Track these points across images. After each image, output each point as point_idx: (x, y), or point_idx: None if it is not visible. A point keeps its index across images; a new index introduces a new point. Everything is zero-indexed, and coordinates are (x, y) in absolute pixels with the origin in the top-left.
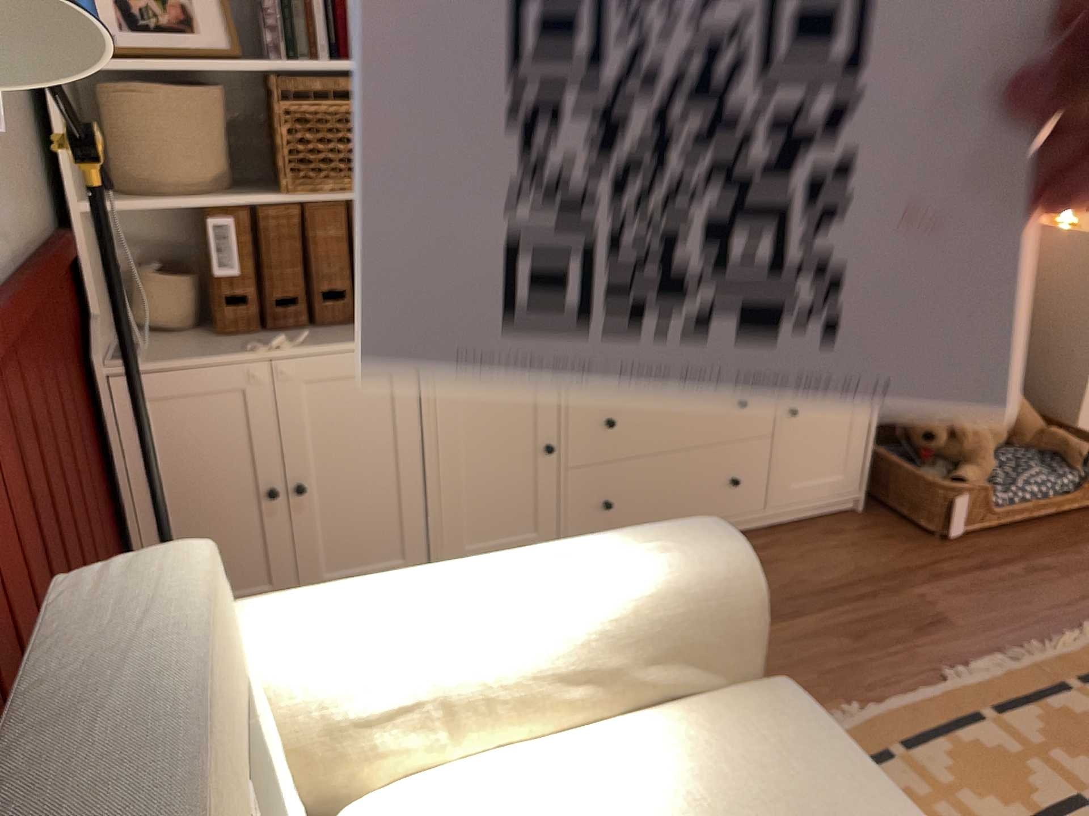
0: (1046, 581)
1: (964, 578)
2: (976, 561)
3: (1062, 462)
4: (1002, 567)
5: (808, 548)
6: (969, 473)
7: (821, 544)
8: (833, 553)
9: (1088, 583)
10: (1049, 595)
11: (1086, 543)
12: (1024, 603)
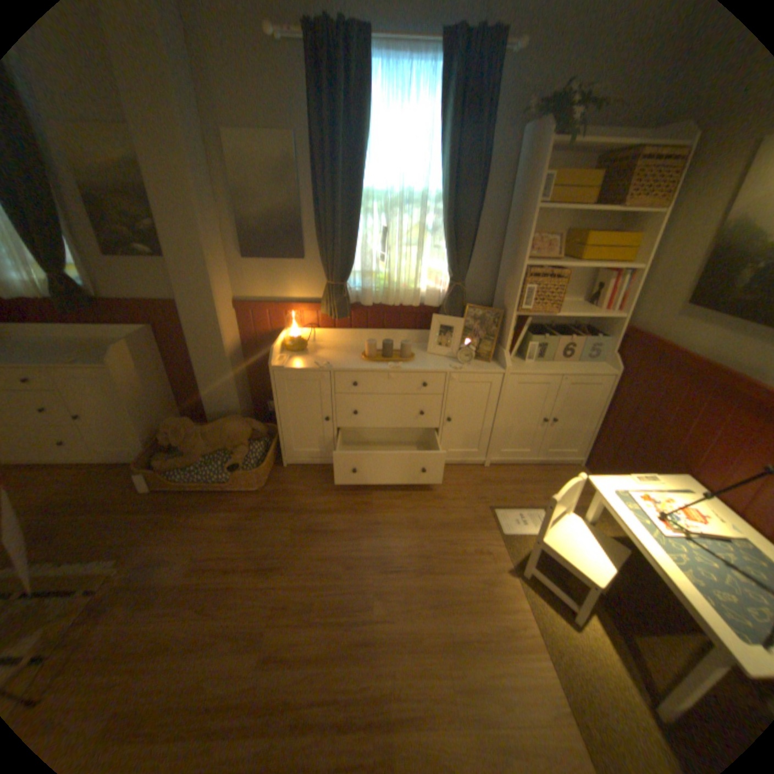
0: (138, 530)
1: (110, 516)
2: (134, 509)
3: (228, 467)
4: (138, 515)
5: (90, 480)
6: (170, 463)
7: (99, 480)
8: (93, 486)
9: (152, 537)
10: (122, 538)
11: (203, 513)
12: (102, 539)
